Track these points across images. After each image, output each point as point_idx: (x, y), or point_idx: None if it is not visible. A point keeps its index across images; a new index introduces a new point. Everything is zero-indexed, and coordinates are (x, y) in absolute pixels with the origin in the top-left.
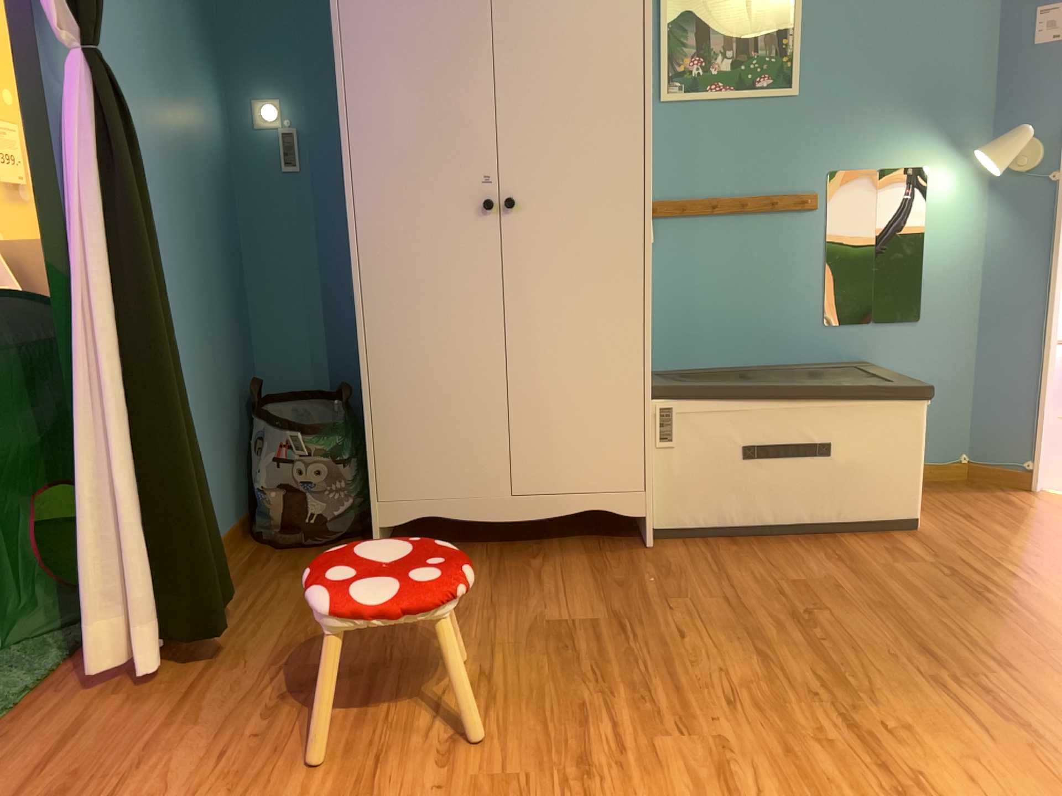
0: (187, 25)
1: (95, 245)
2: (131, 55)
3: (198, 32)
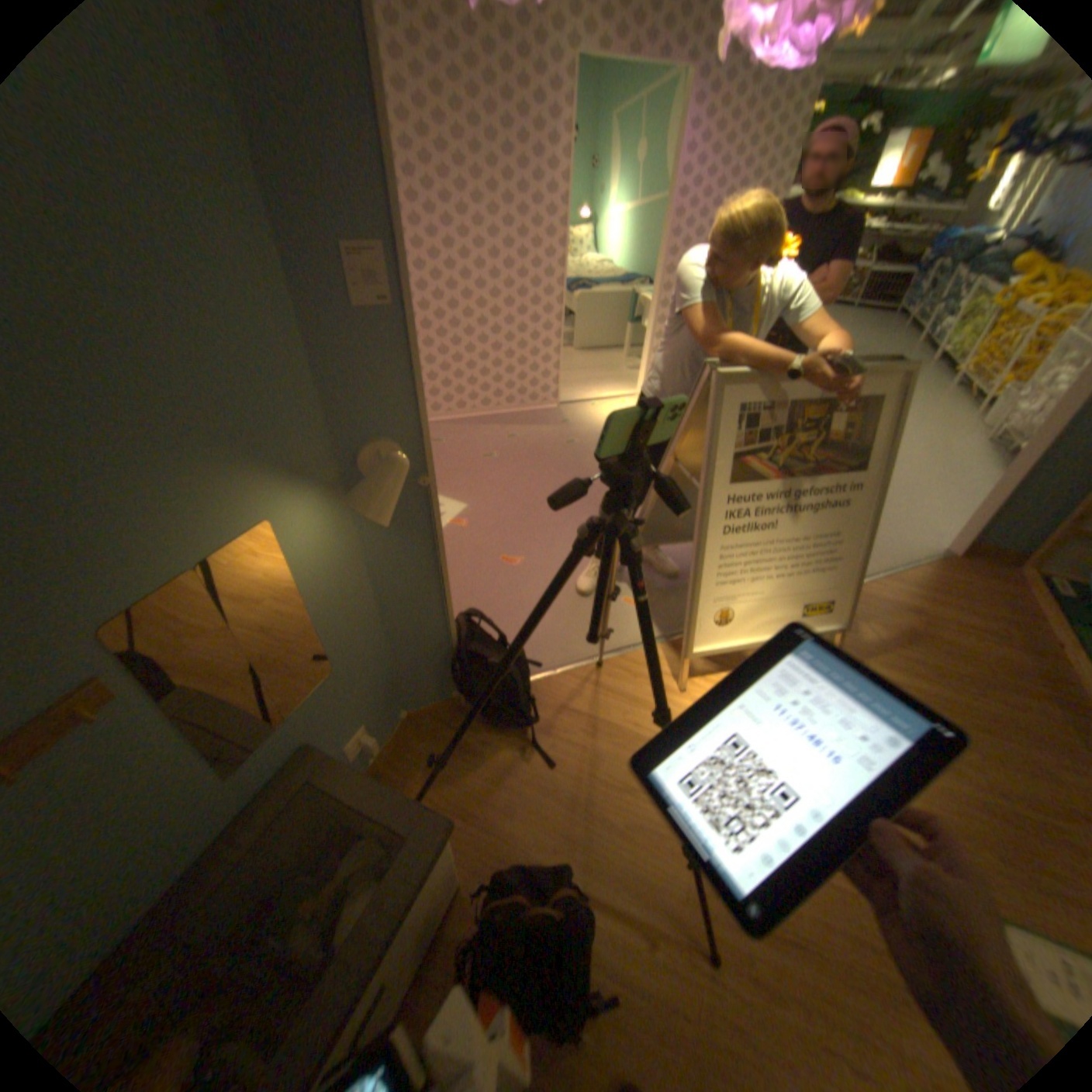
0: None
1: None
2: None
3: None
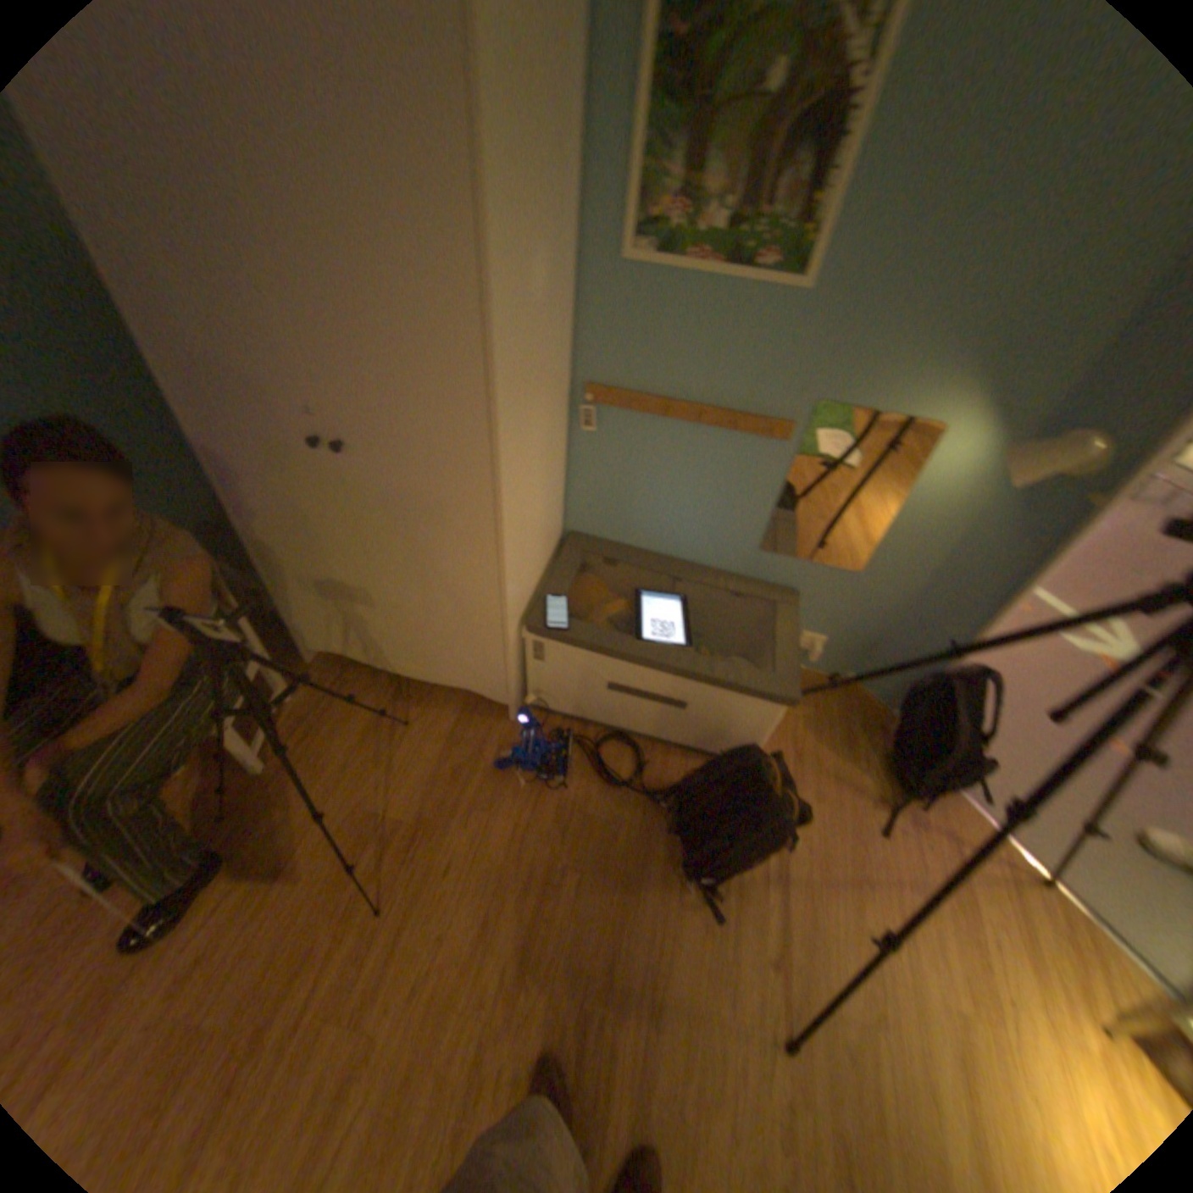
0: None
1: None
2: None
3: None
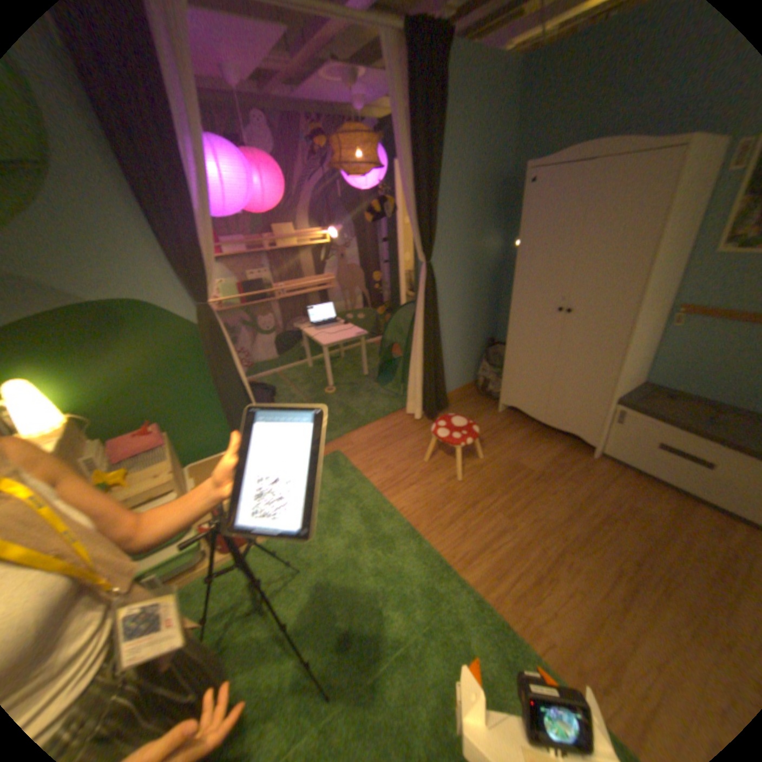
0: (487, 217)
1: (421, 316)
2: (455, 243)
3: (493, 216)
